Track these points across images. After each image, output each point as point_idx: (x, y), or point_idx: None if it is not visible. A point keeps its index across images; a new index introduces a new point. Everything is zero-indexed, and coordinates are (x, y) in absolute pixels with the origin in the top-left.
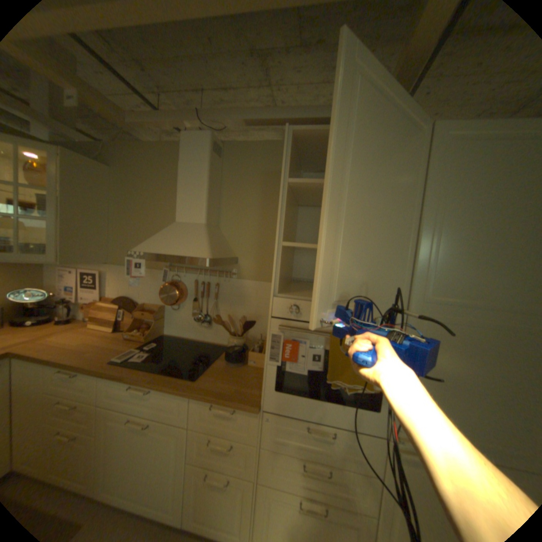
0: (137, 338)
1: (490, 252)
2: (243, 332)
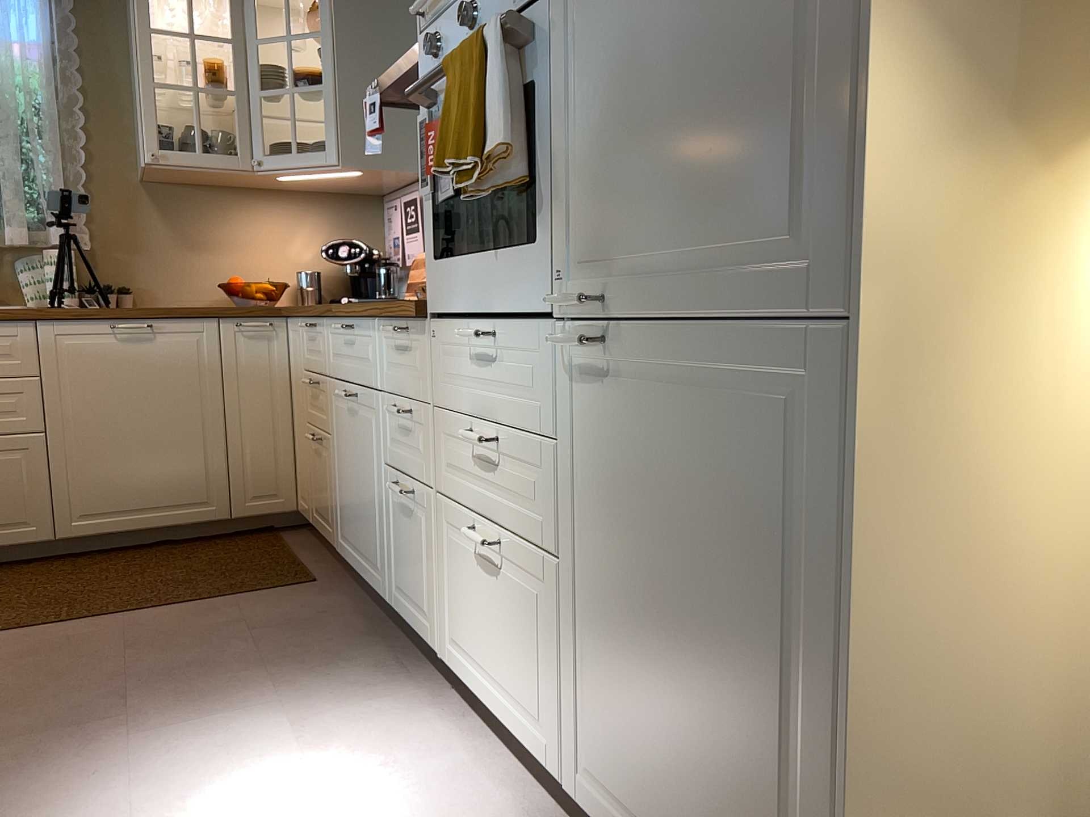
0: None
1: None
2: None
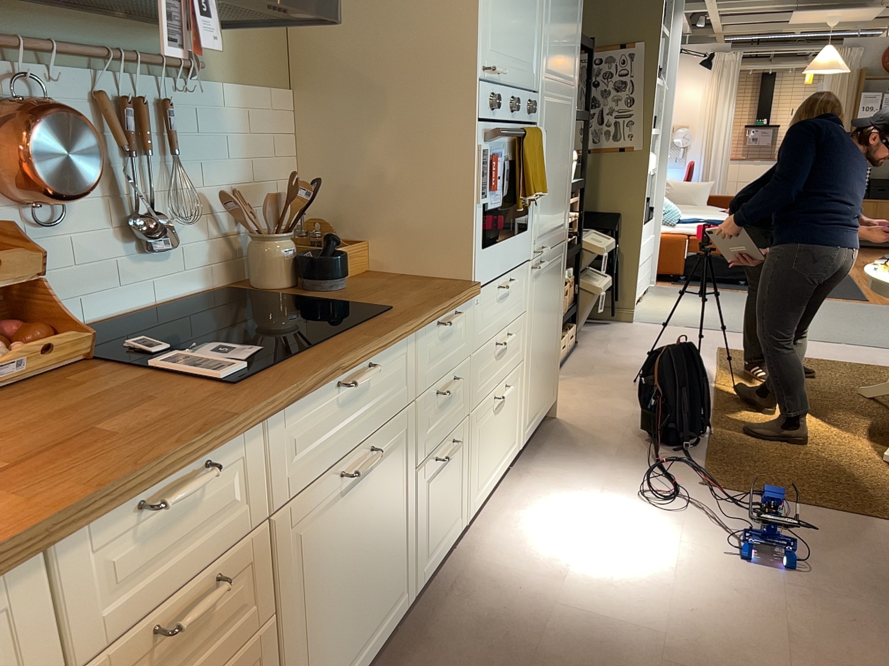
0: (69, 348)
1: (562, 22)
2: (301, 215)
